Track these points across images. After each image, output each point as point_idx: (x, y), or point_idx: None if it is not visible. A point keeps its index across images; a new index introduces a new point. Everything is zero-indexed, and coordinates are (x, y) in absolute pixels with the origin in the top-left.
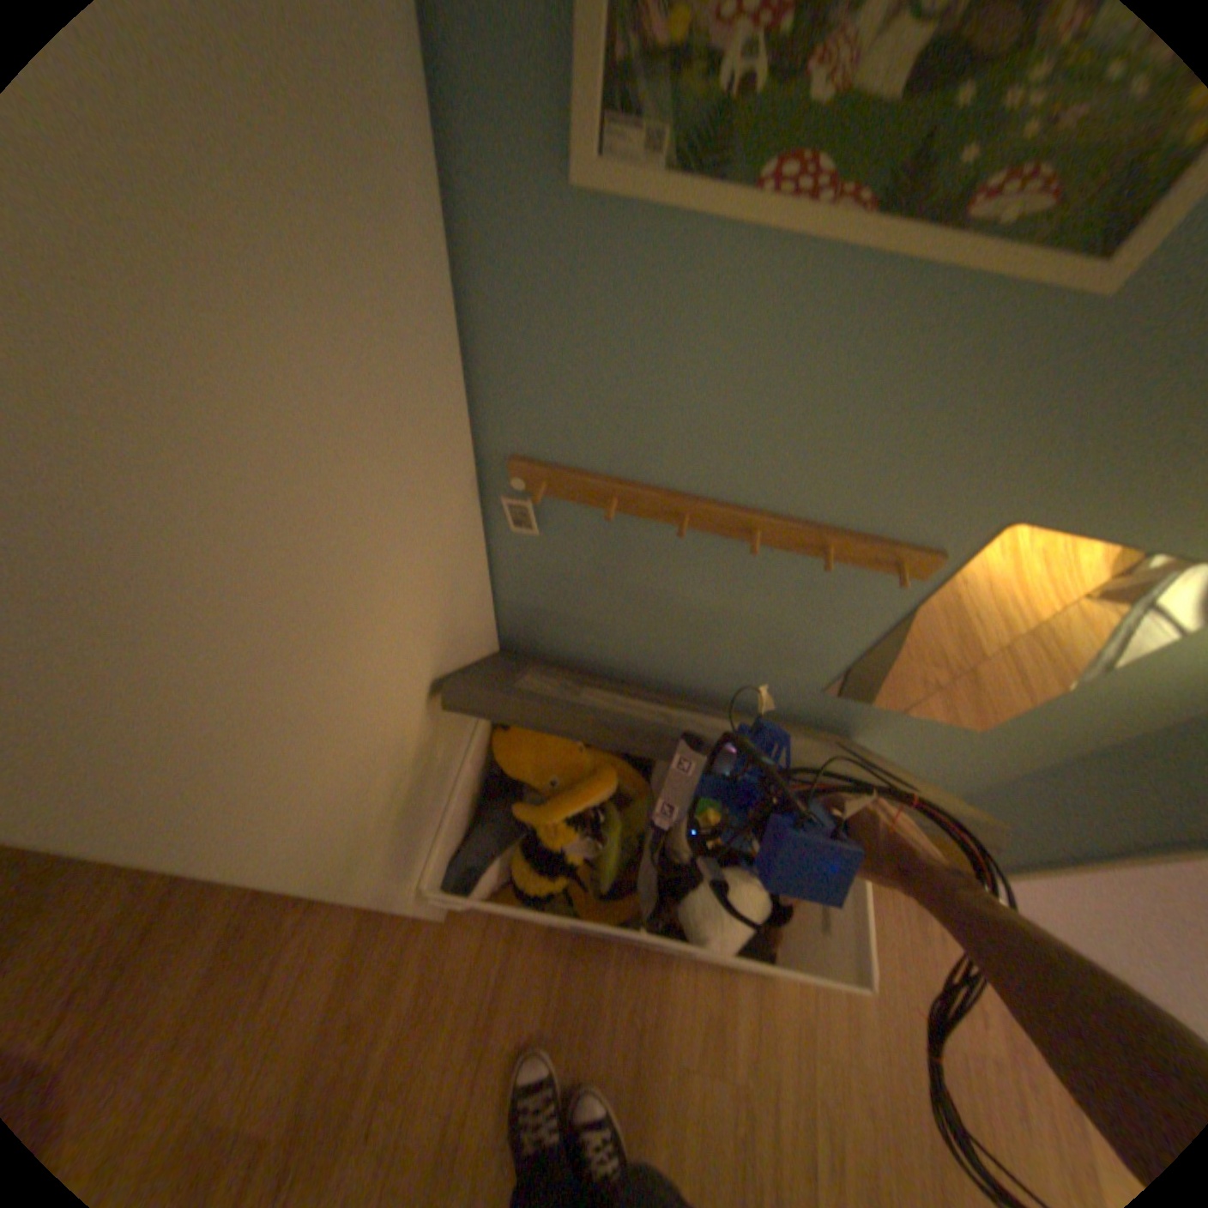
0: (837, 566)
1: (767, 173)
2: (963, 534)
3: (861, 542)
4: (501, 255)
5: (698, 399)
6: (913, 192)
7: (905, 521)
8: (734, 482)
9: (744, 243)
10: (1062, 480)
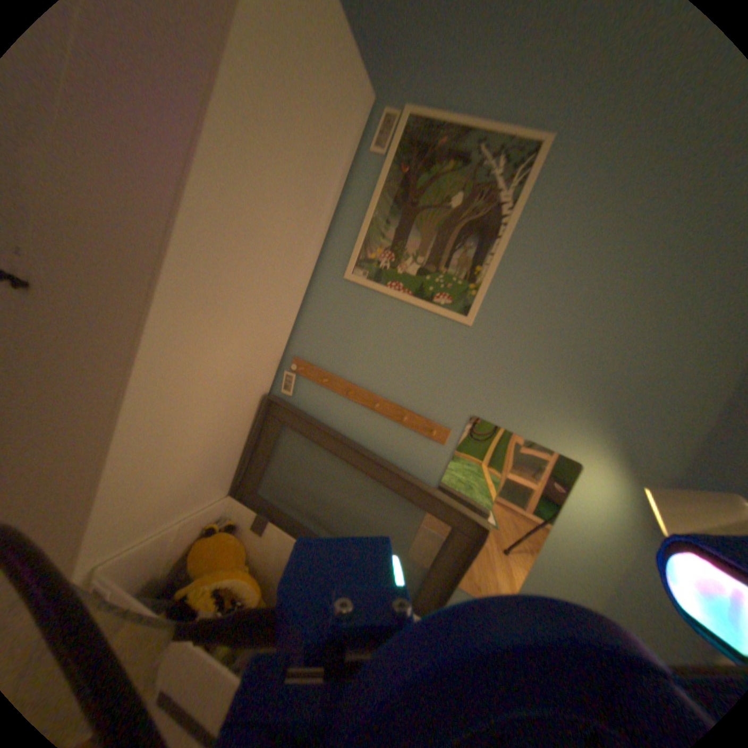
0: (409, 436)
1: (386, 287)
2: (454, 421)
3: (416, 418)
4: (320, 295)
5: (364, 346)
6: (418, 297)
7: (432, 411)
8: (371, 383)
9: (381, 303)
10: (479, 396)
